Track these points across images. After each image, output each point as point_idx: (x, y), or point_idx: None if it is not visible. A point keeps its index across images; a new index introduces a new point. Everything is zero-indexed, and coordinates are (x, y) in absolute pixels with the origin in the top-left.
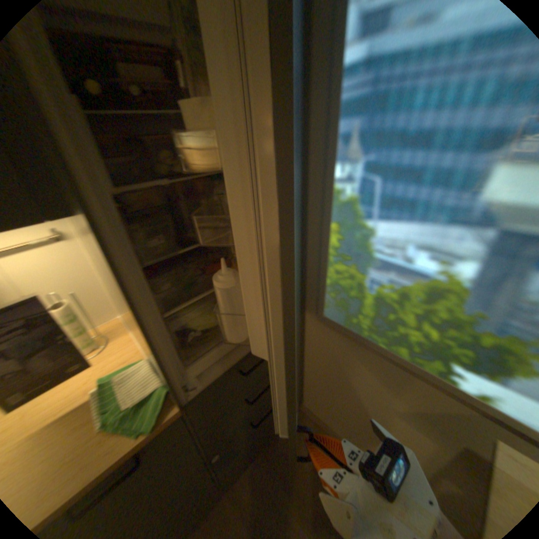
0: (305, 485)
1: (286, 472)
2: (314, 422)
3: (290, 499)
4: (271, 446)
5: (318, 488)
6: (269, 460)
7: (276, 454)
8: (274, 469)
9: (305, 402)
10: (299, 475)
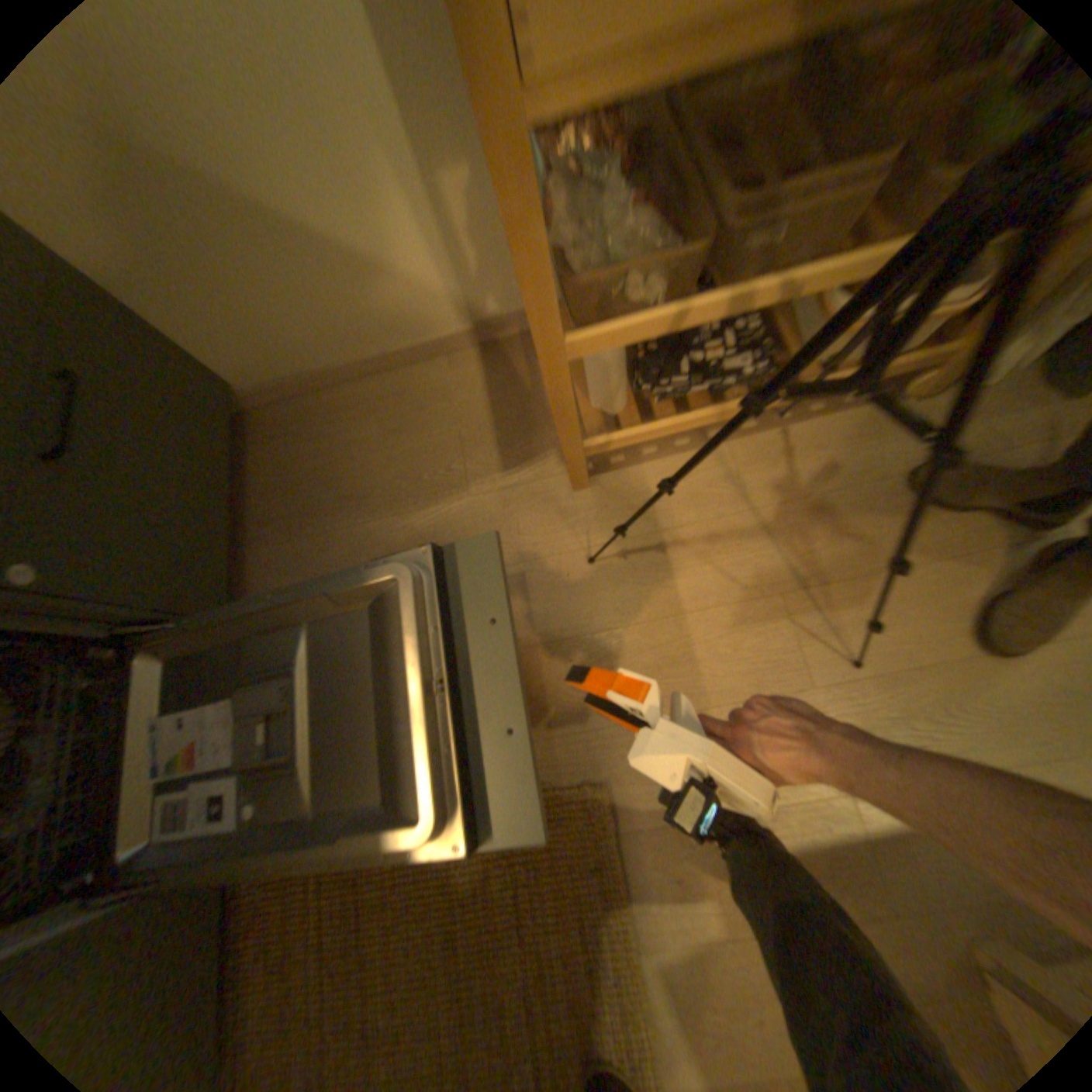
0: (345, 480)
1: (306, 499)
2: (288, 399)
3: (339, 516)
4: (254, 502)
5: (365, 461)
6: (267, 519)
7: (271, 501)
8: (285, 519)
9: (230, 381)
10: (327, 481)
